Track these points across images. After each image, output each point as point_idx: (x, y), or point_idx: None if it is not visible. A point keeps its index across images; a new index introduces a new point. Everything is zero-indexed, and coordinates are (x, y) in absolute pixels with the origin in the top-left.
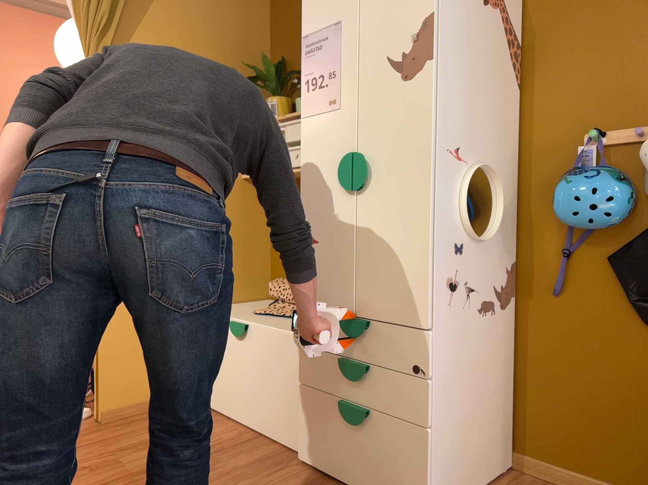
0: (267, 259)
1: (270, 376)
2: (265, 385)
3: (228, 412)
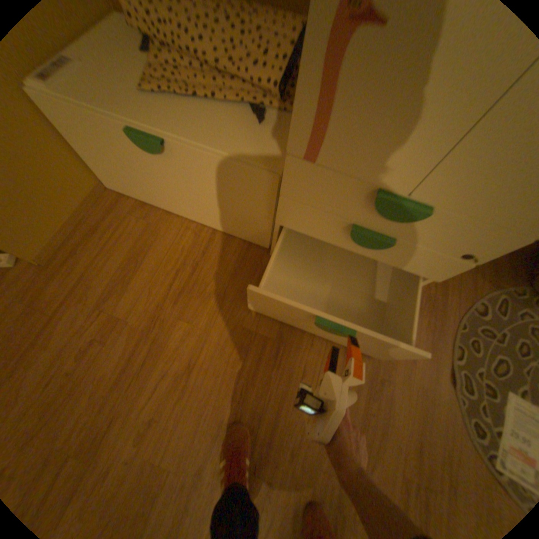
0: None
1: (220, 198)
2: (213, 202)
3: (166, 208)
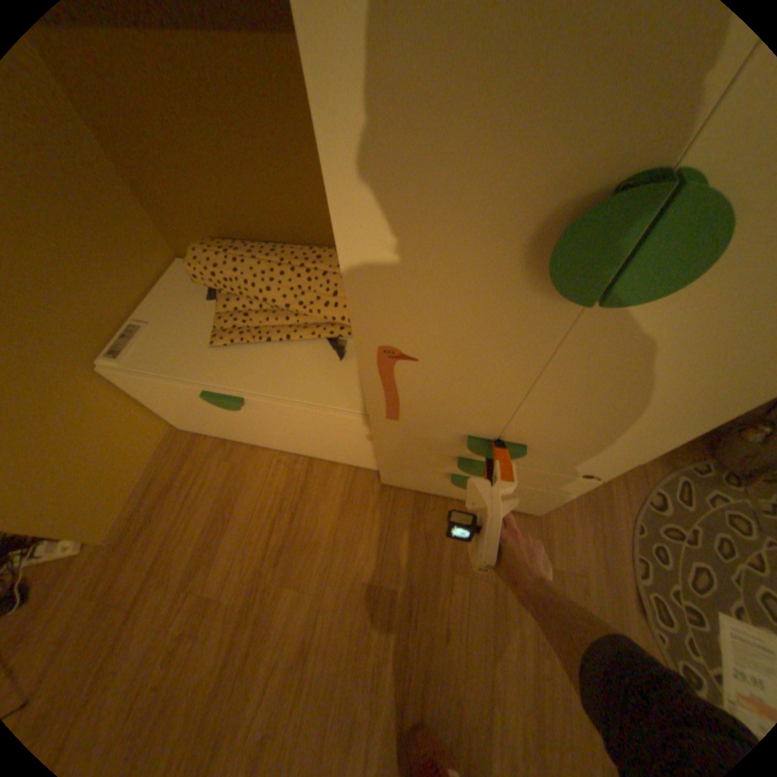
0: (127, 196)
1: (311, 434)
2: (304, 437)
3: (251, 442)
